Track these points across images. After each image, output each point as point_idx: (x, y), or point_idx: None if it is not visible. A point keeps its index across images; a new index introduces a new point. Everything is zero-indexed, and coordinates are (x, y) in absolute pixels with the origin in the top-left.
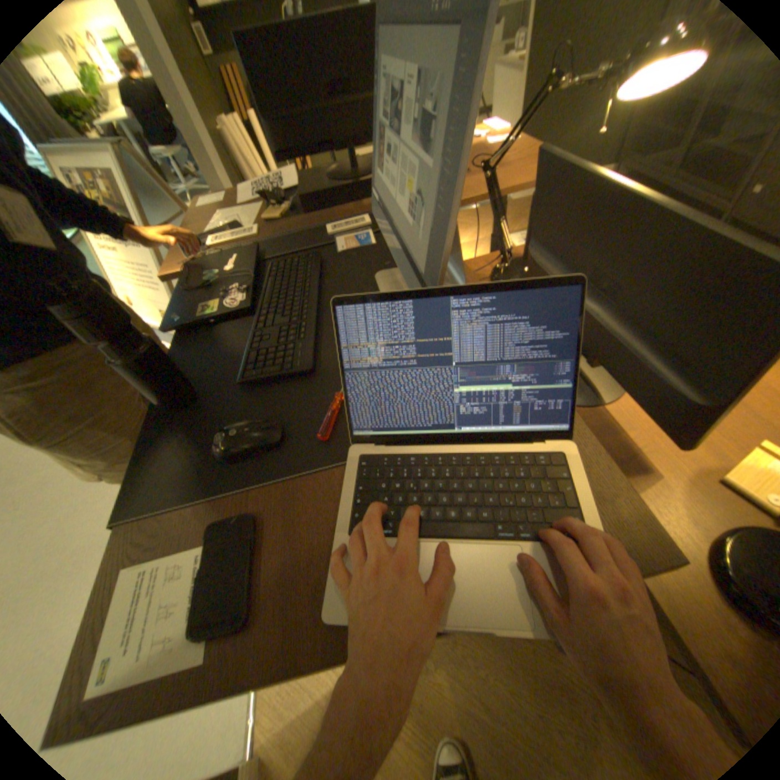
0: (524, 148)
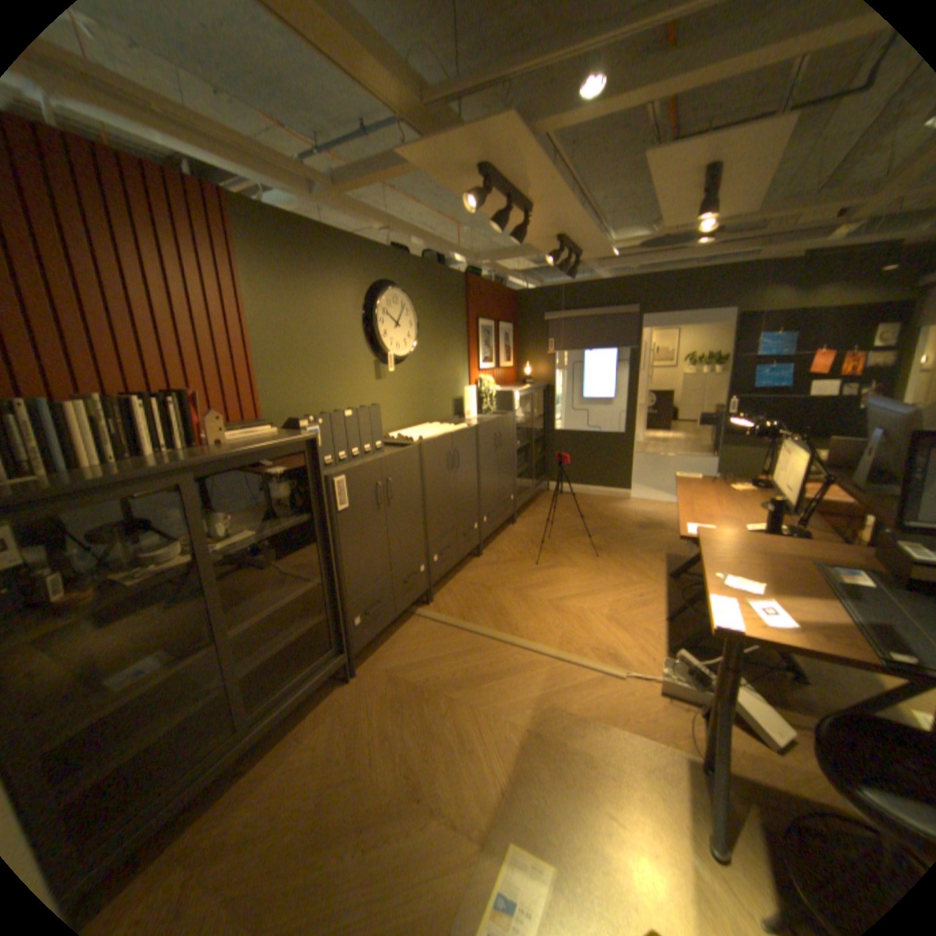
0: (726, 561)
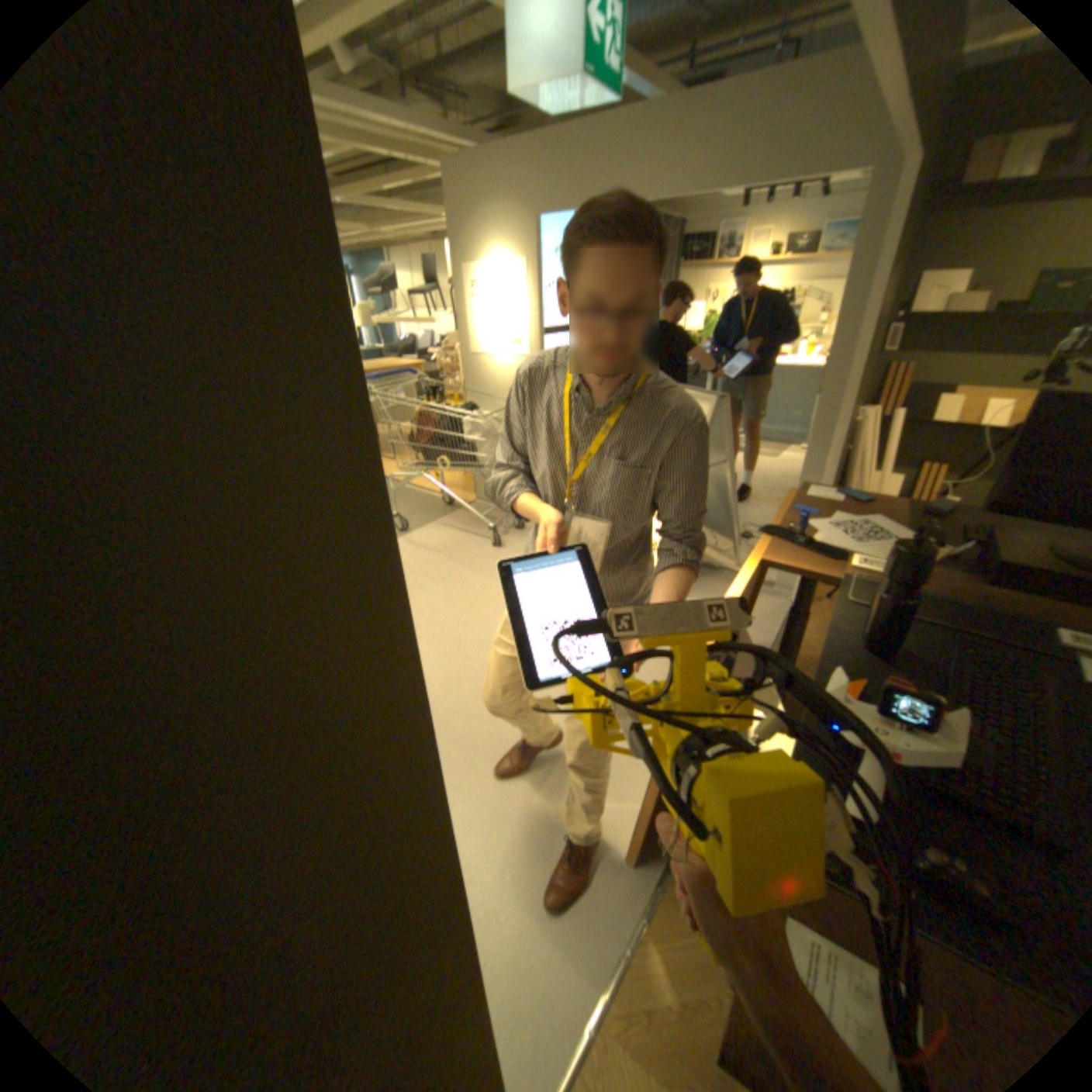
0: None
